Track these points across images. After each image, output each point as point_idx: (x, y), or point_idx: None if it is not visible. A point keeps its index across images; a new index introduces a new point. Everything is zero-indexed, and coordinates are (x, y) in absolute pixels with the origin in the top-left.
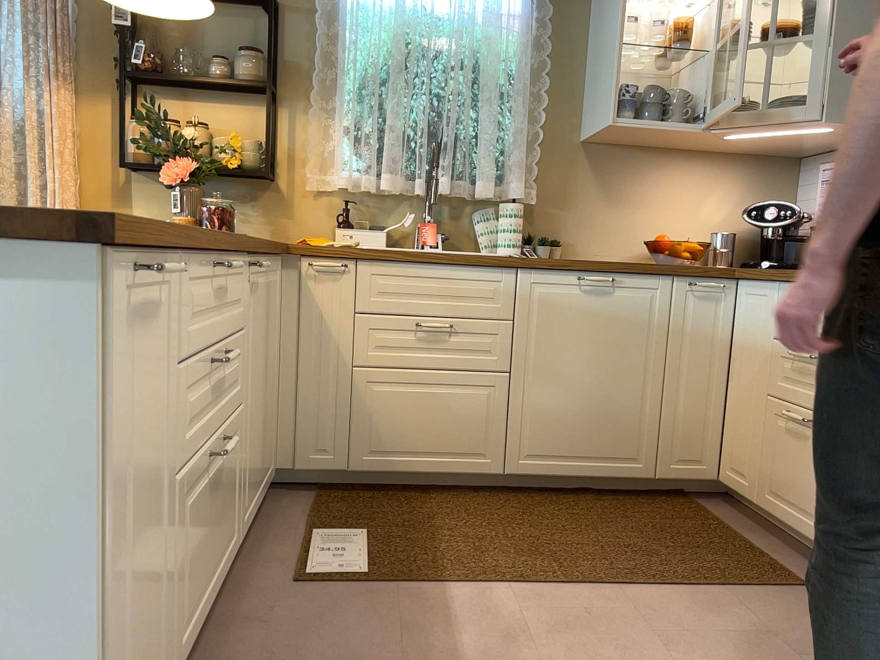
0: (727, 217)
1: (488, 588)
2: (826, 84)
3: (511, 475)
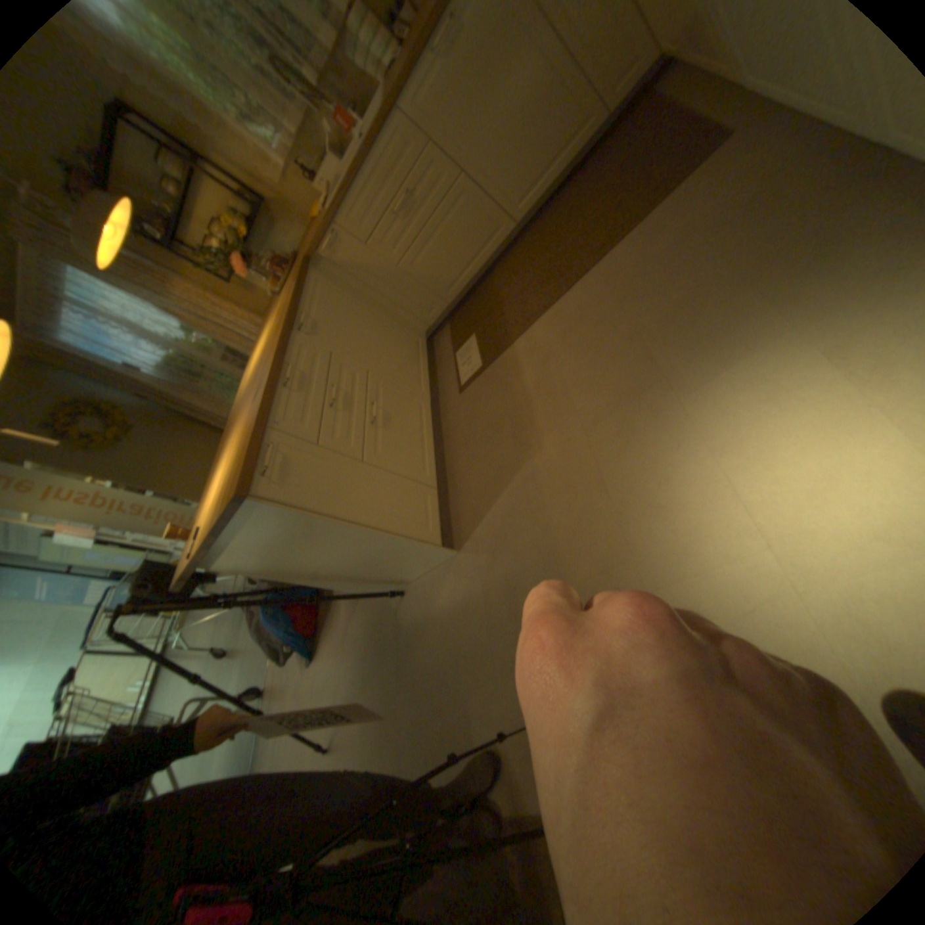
0: None
1: (534, 326)
2: None
3: (522, 218)
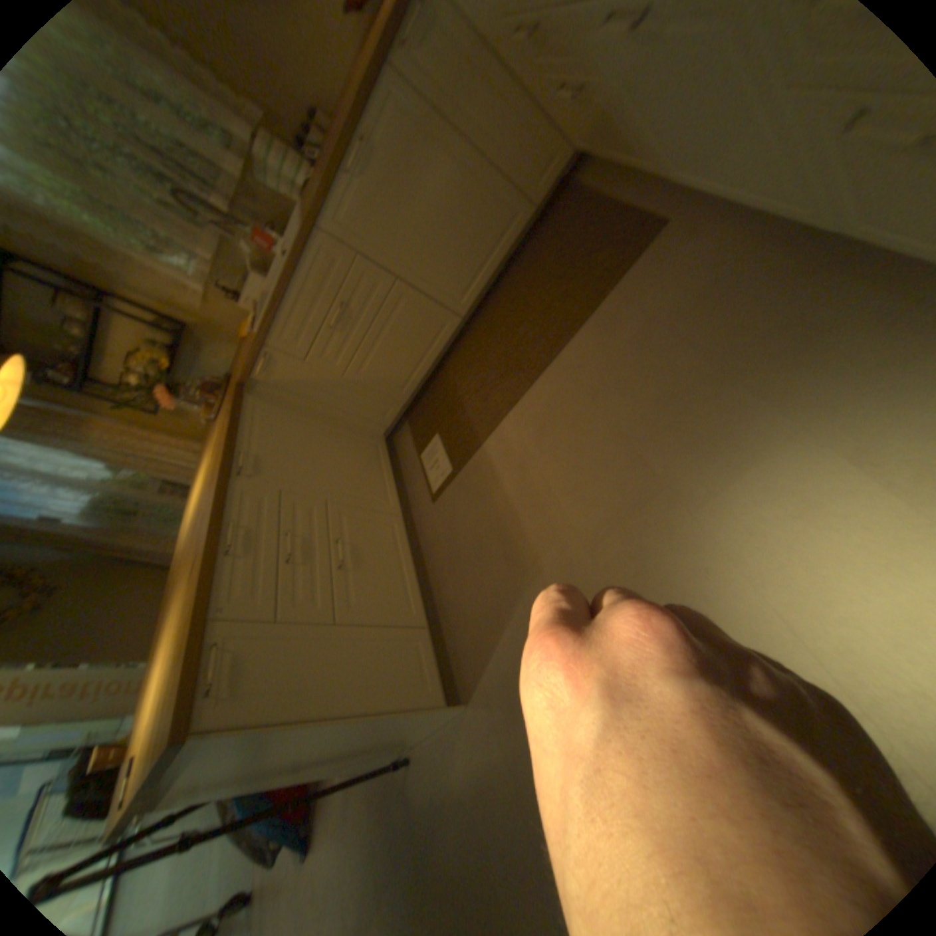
0: None
1: (500, 426)
2: None
3: (465, 314)
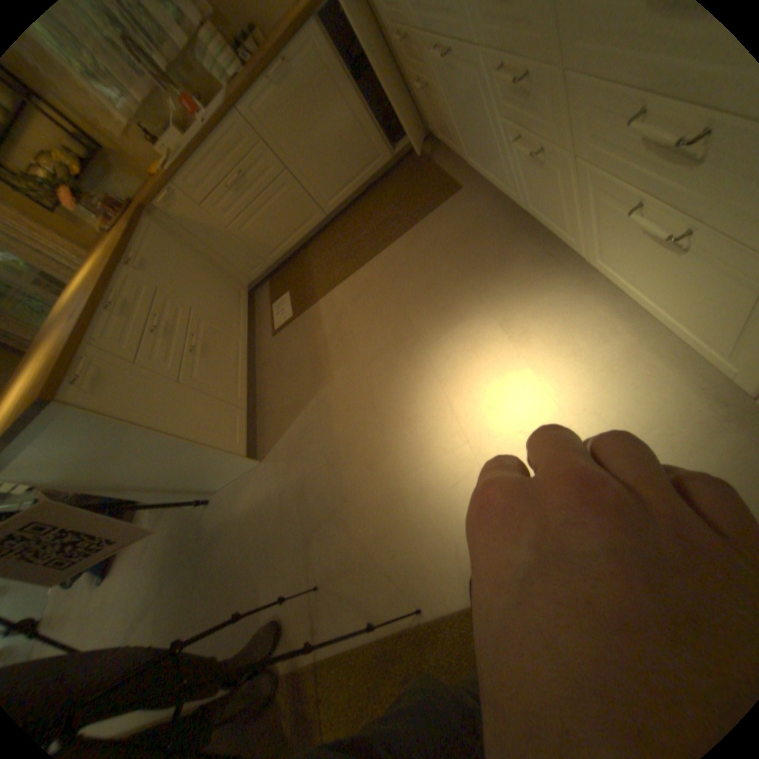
0: None
1: (333, 290)
2: None
3: (330, 212)
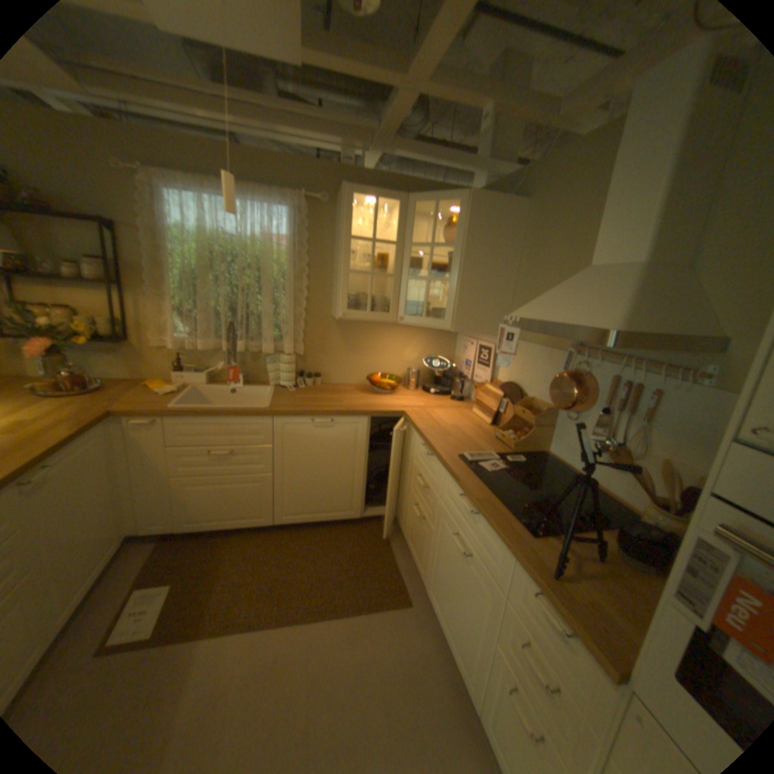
0: (417, 359)
1: (225, 640)
2: (455, 310)
3: (277, 525)
